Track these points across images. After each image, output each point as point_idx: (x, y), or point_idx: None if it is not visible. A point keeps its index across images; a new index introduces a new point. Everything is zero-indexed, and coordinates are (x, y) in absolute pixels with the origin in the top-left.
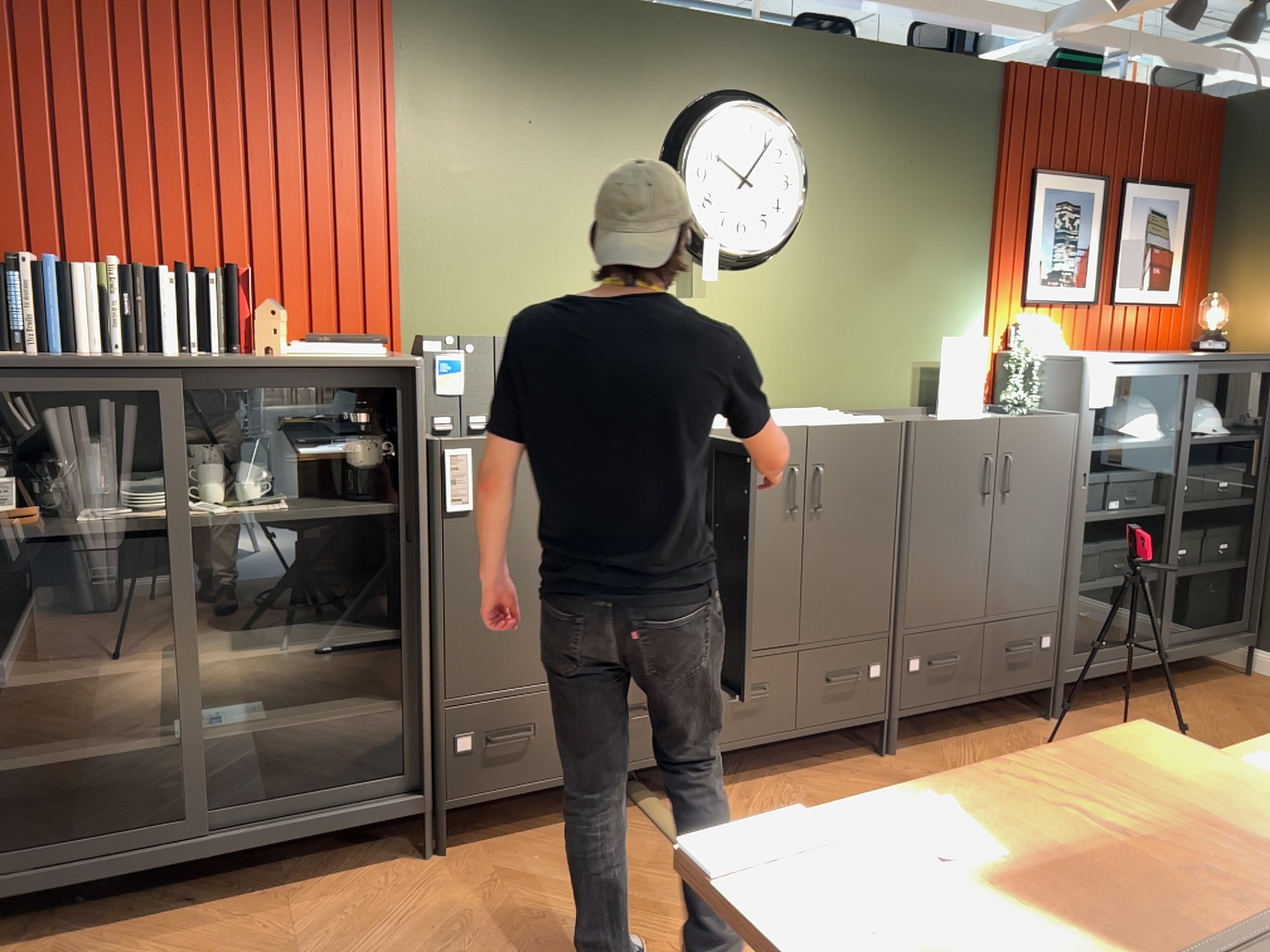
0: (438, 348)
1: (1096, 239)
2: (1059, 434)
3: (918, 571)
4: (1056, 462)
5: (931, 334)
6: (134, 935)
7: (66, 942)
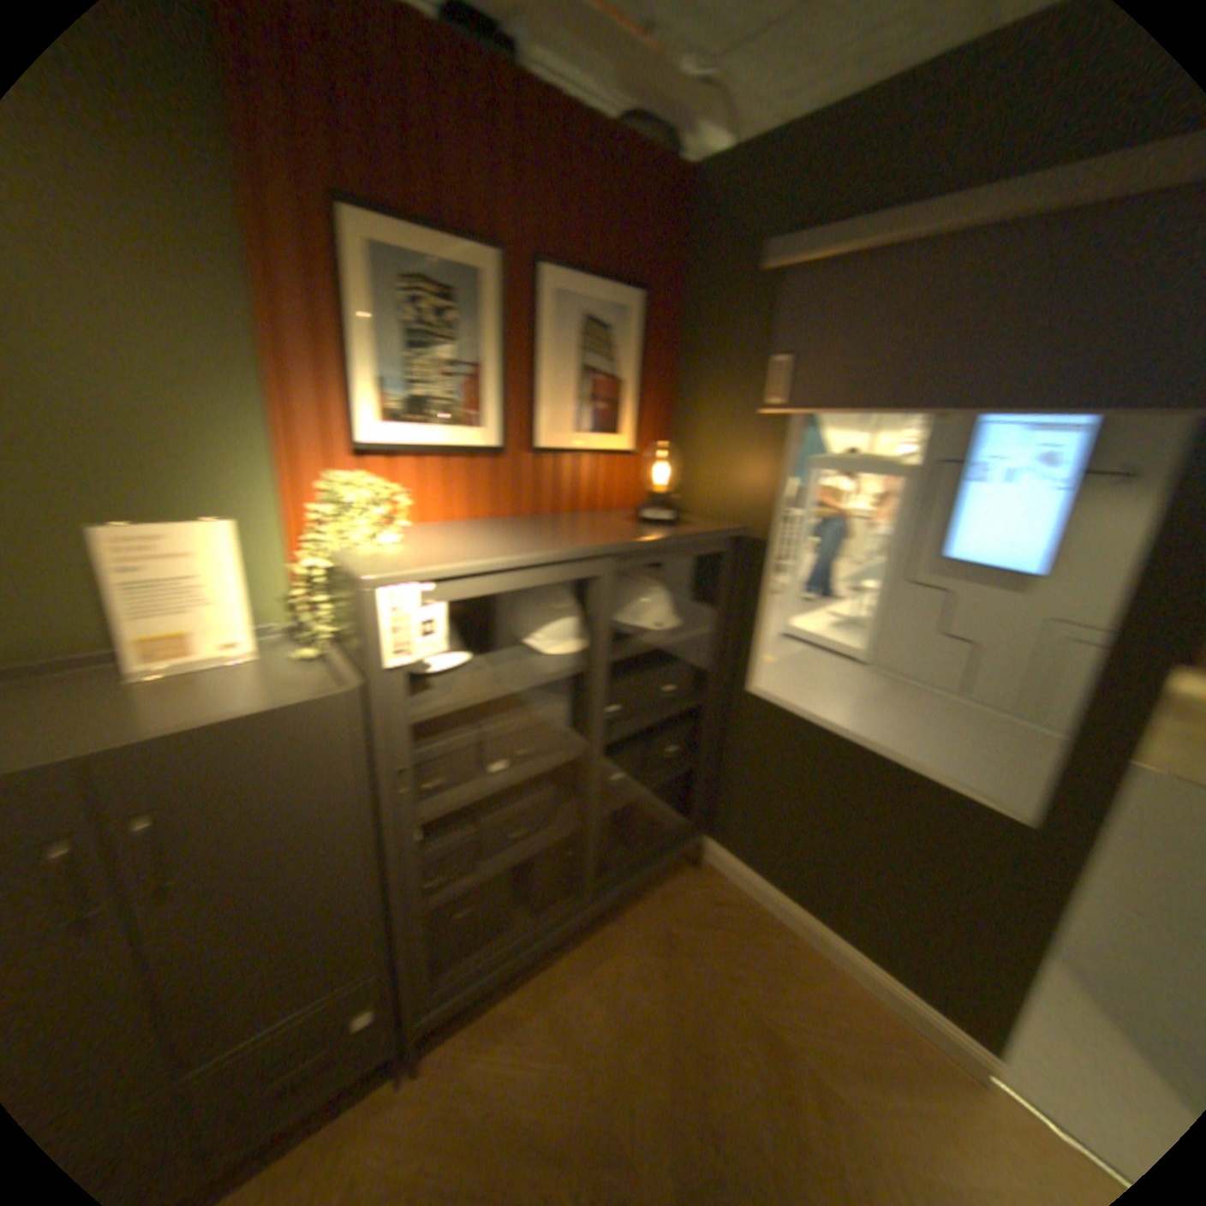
0: None
1: (488, 346)
2: (300, 733)
3: None
4: (307, 779)
5: (118, 506)
6: None
7: None
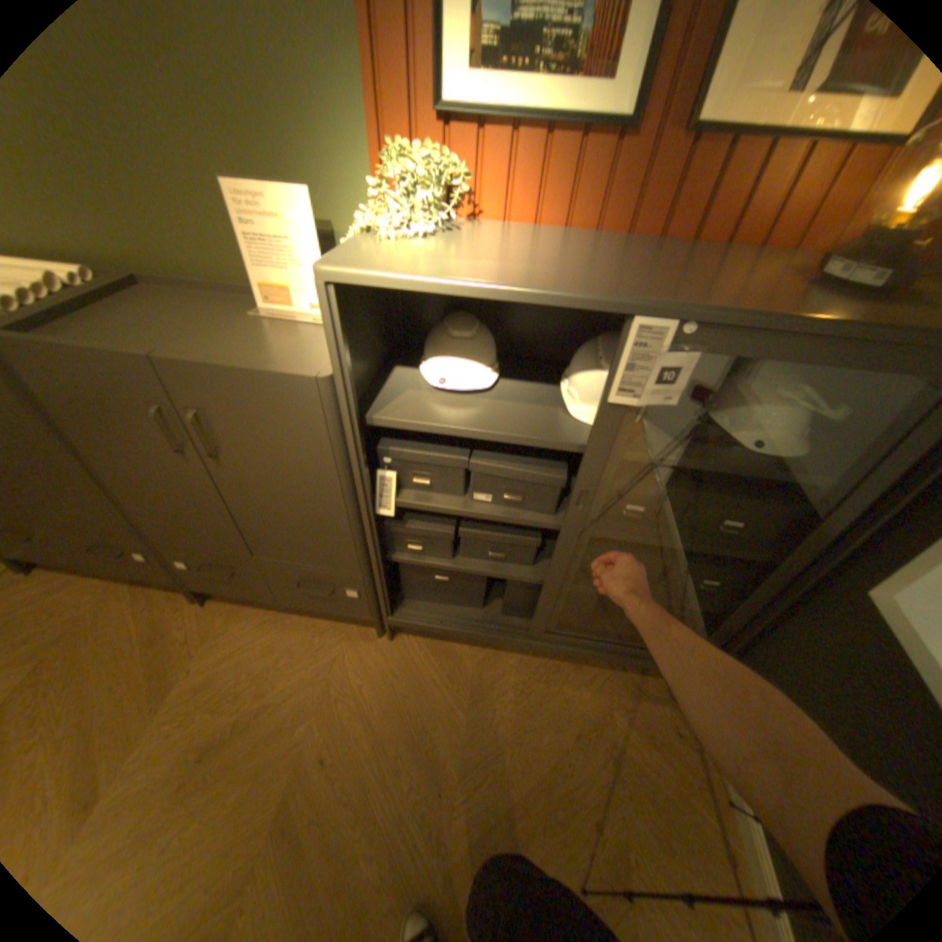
0: None
1: None
2: (285, 400)
3: (129, 500)
4: (296, 436)
5: (267, 167)
6: None
7: None
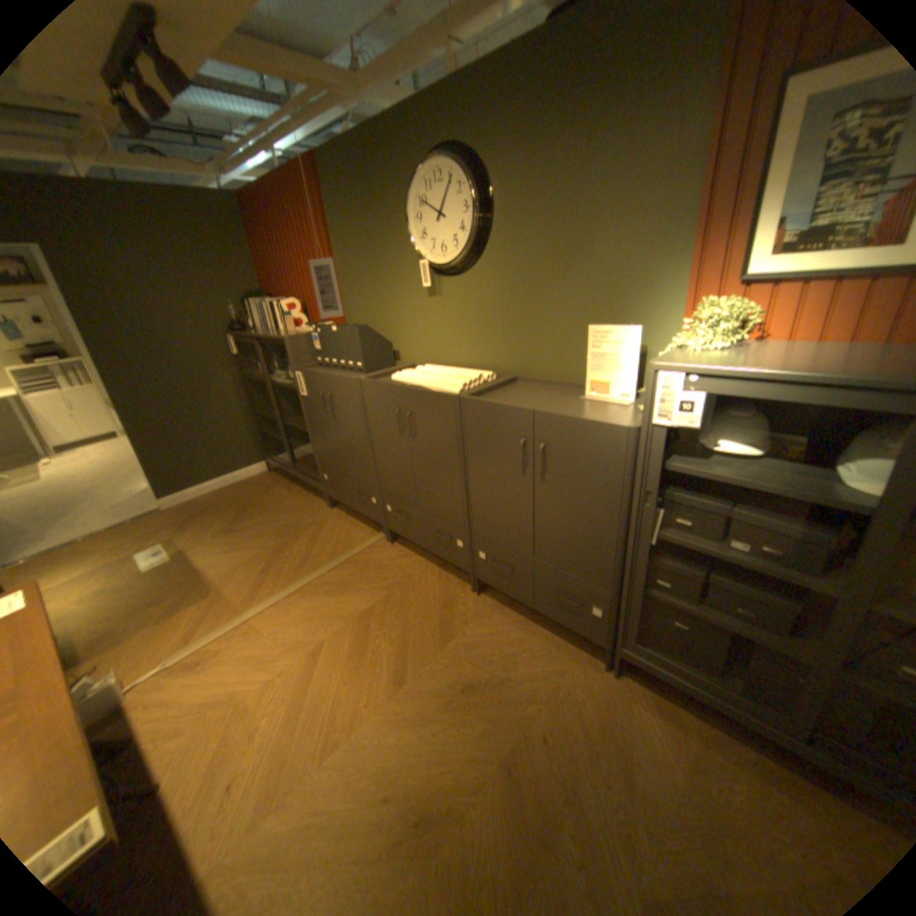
0: (313, 330)
1: None
2: (603, 441)
3: (476, 499)
4: (601, 467)
5: (614, 318)
6: (284, 486)
7: (281, 481)
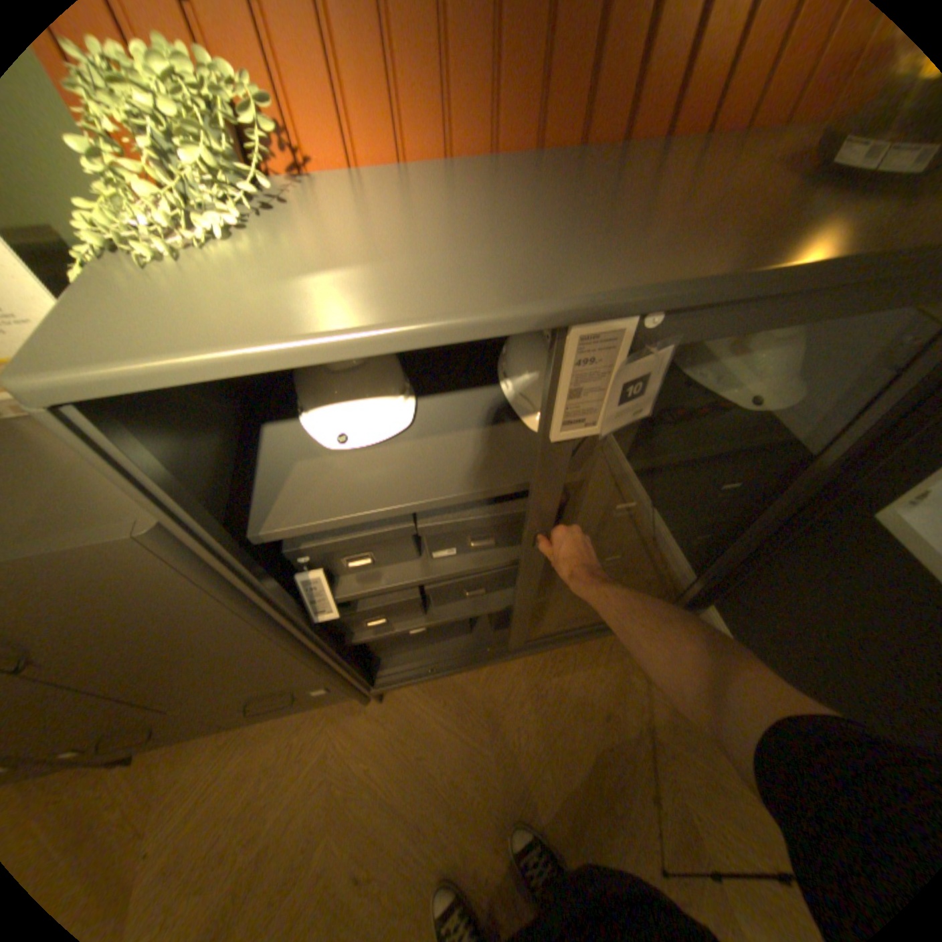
0: None
1: None
2: (95, 579)
3: None
4: (145, 607)
5: None
6: None
7: None
